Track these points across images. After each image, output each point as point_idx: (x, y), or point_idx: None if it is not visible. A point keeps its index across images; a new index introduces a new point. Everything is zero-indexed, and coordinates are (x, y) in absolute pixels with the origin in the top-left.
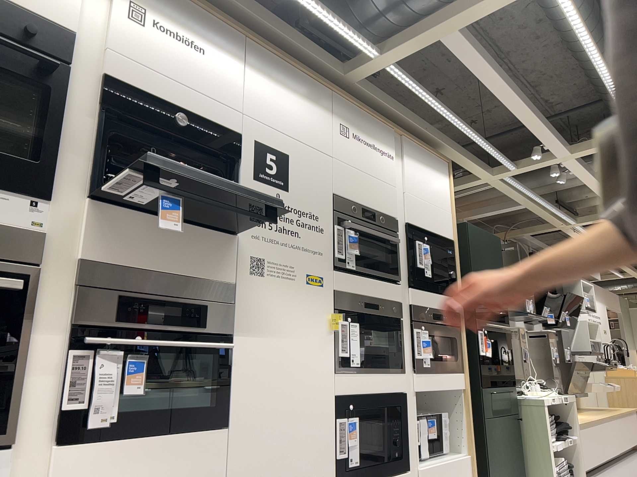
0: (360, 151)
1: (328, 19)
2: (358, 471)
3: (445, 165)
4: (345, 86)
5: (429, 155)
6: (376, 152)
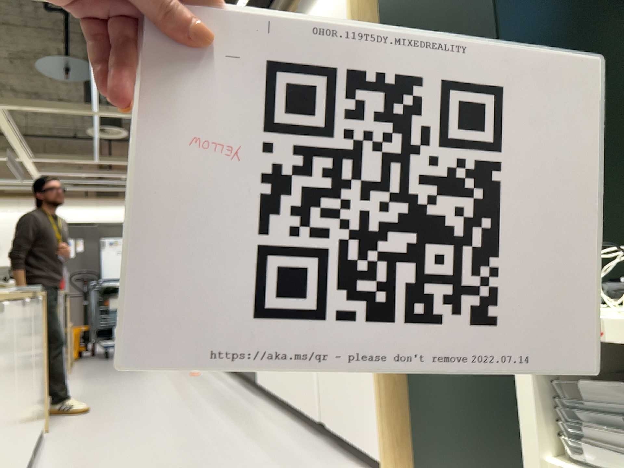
0: None
1: None
2: None
3: None
4: None
5: None
6: None
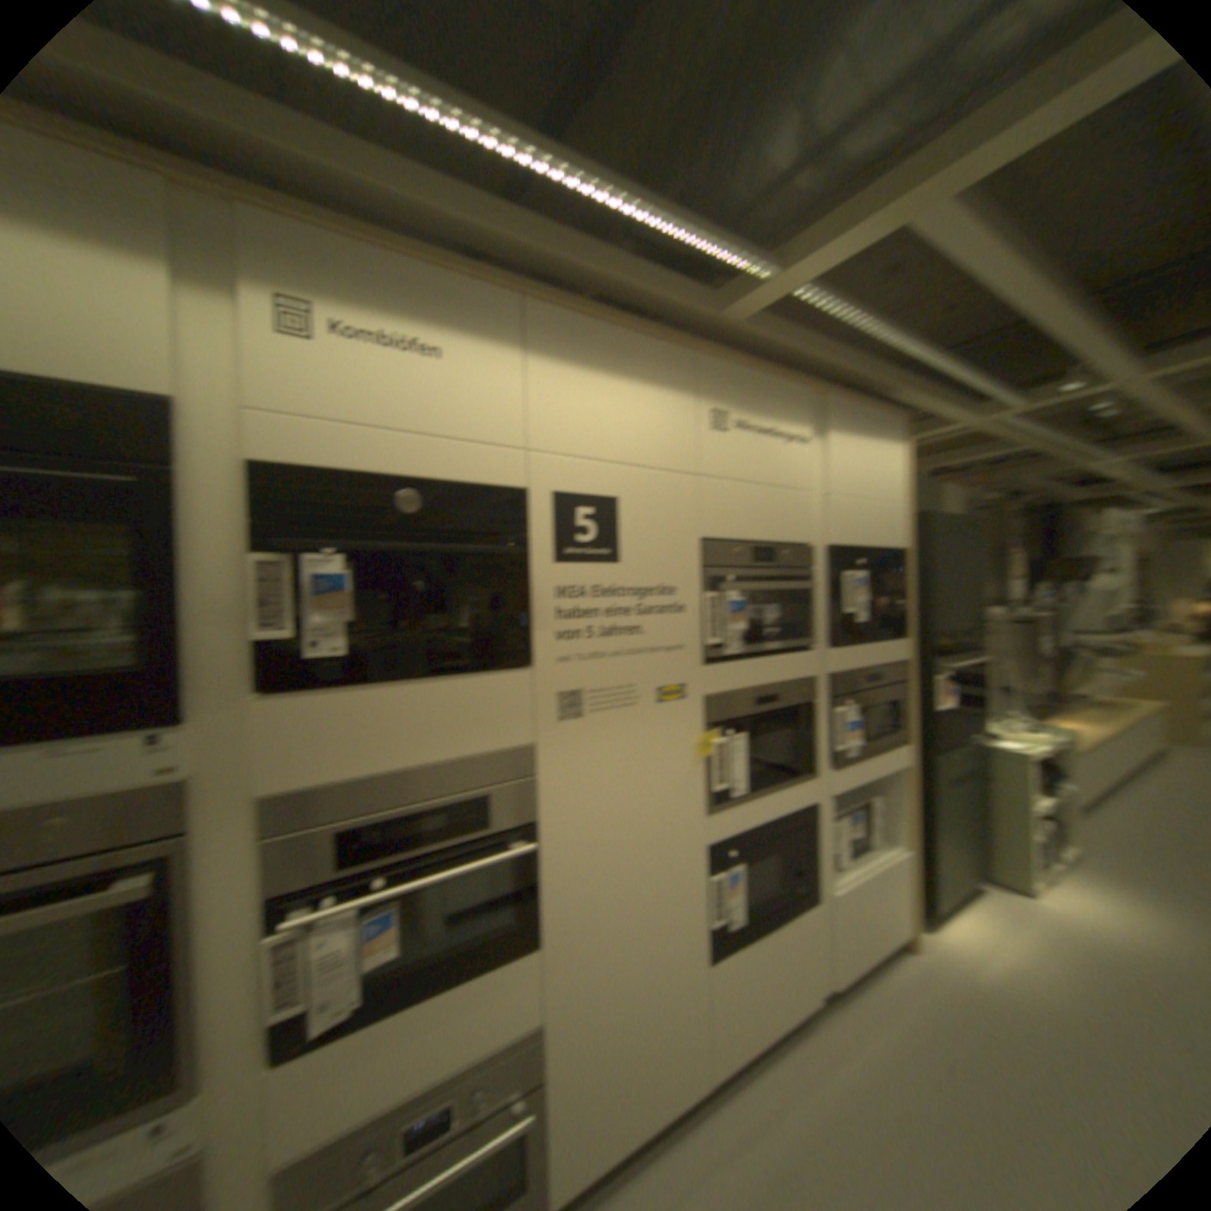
0: (751, 448)
1: (676, 223)
2: (745, 932)
3: (902, 424)
4: (724, 330)
5: (875, 415)
6: (781, 441)
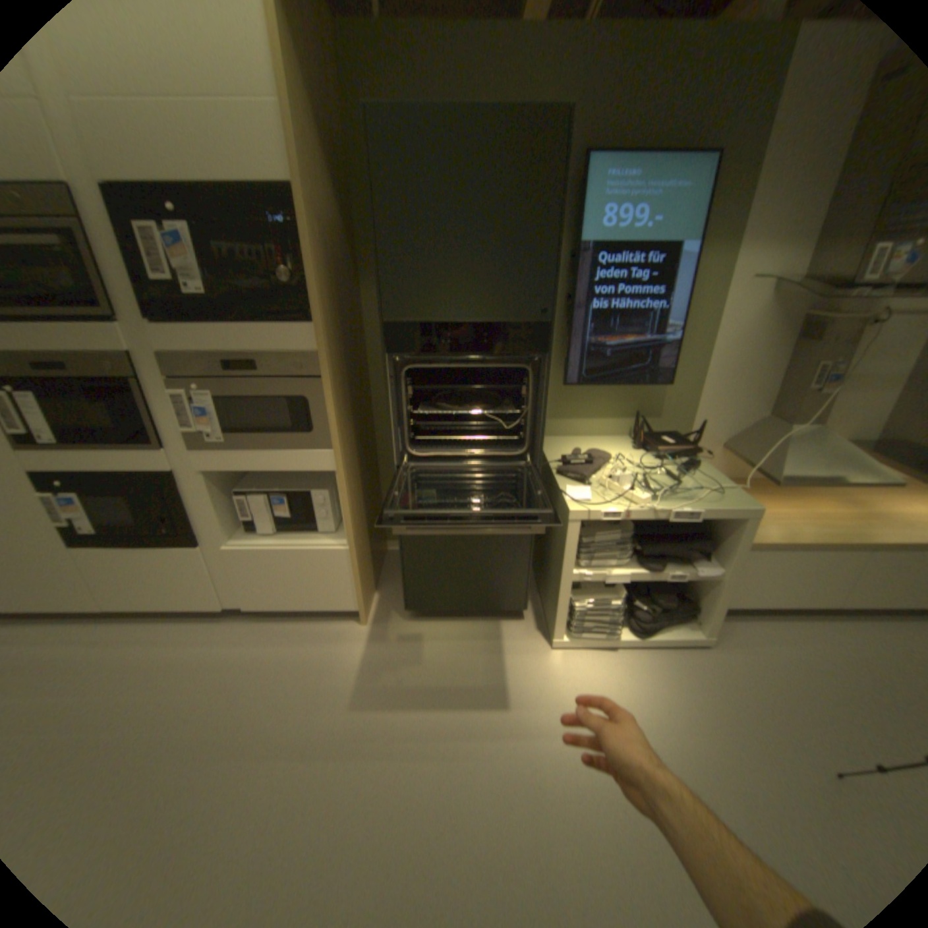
0: None
1: None
2: (94, 538)
3: None
4: None
5: None
6: None
